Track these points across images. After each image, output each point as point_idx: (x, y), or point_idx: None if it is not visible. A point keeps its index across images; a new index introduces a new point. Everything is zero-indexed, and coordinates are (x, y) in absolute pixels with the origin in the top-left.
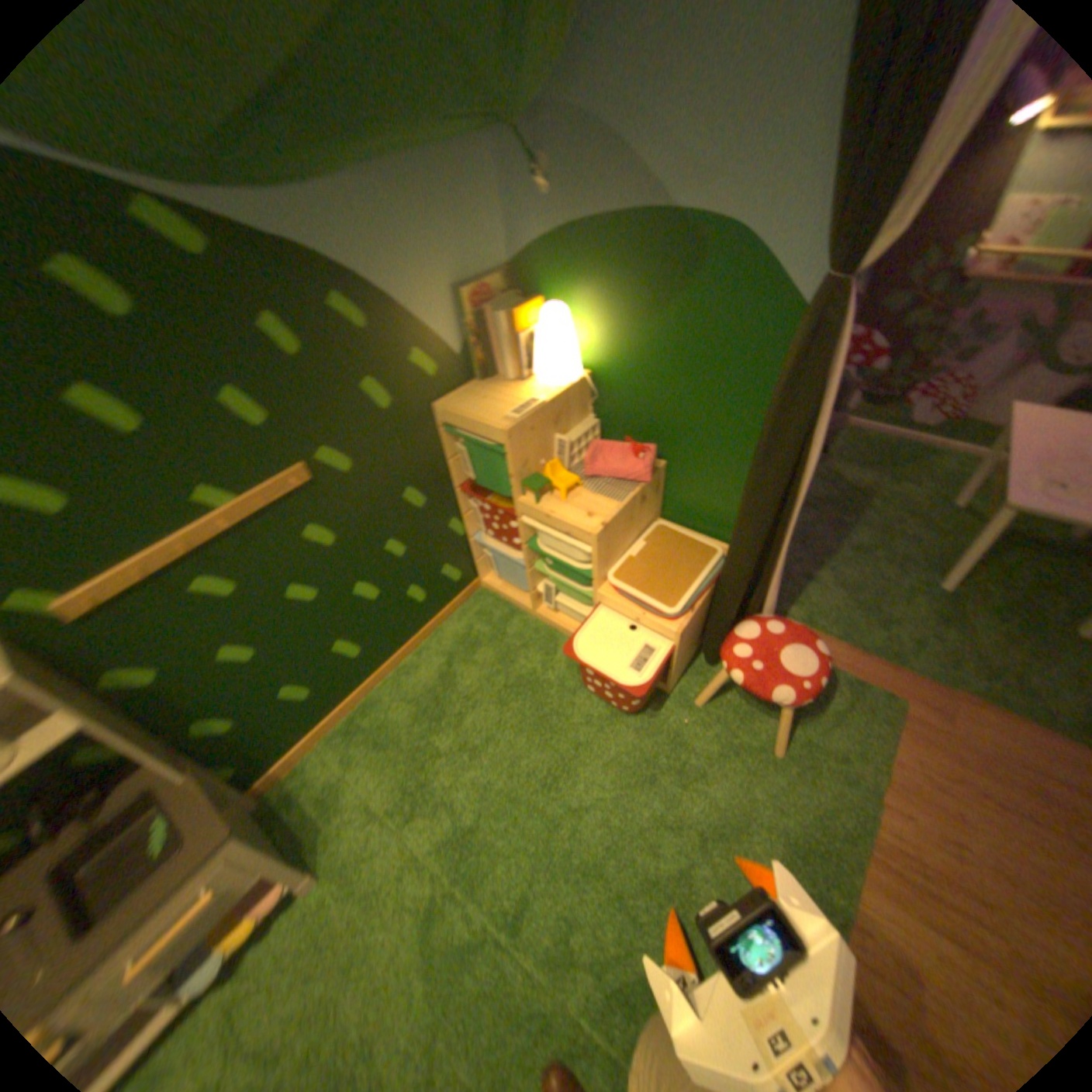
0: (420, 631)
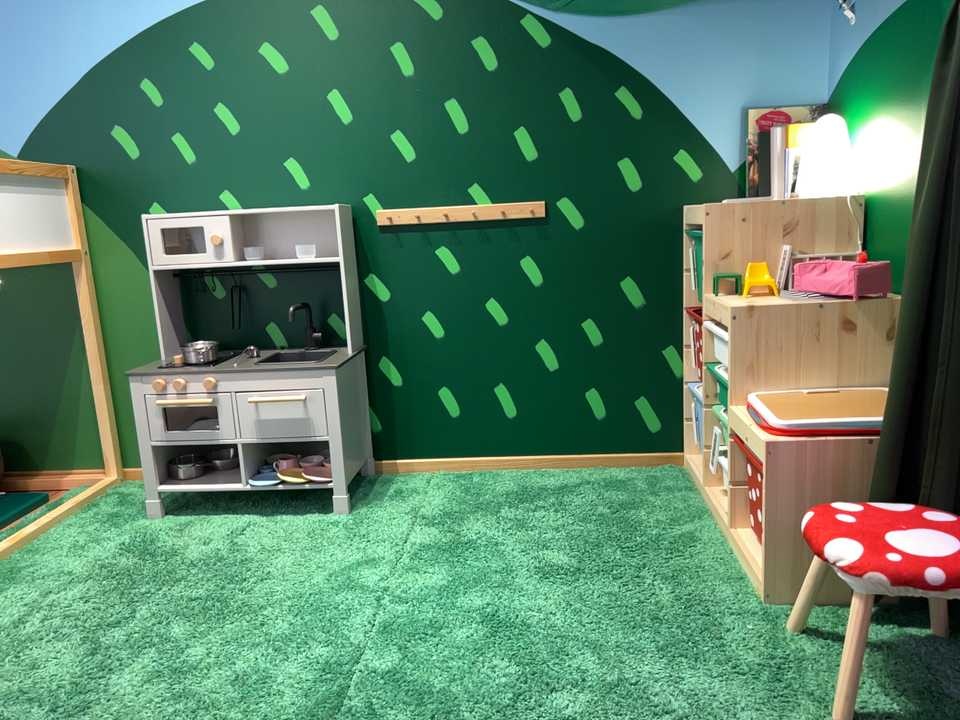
0: (582, 454)
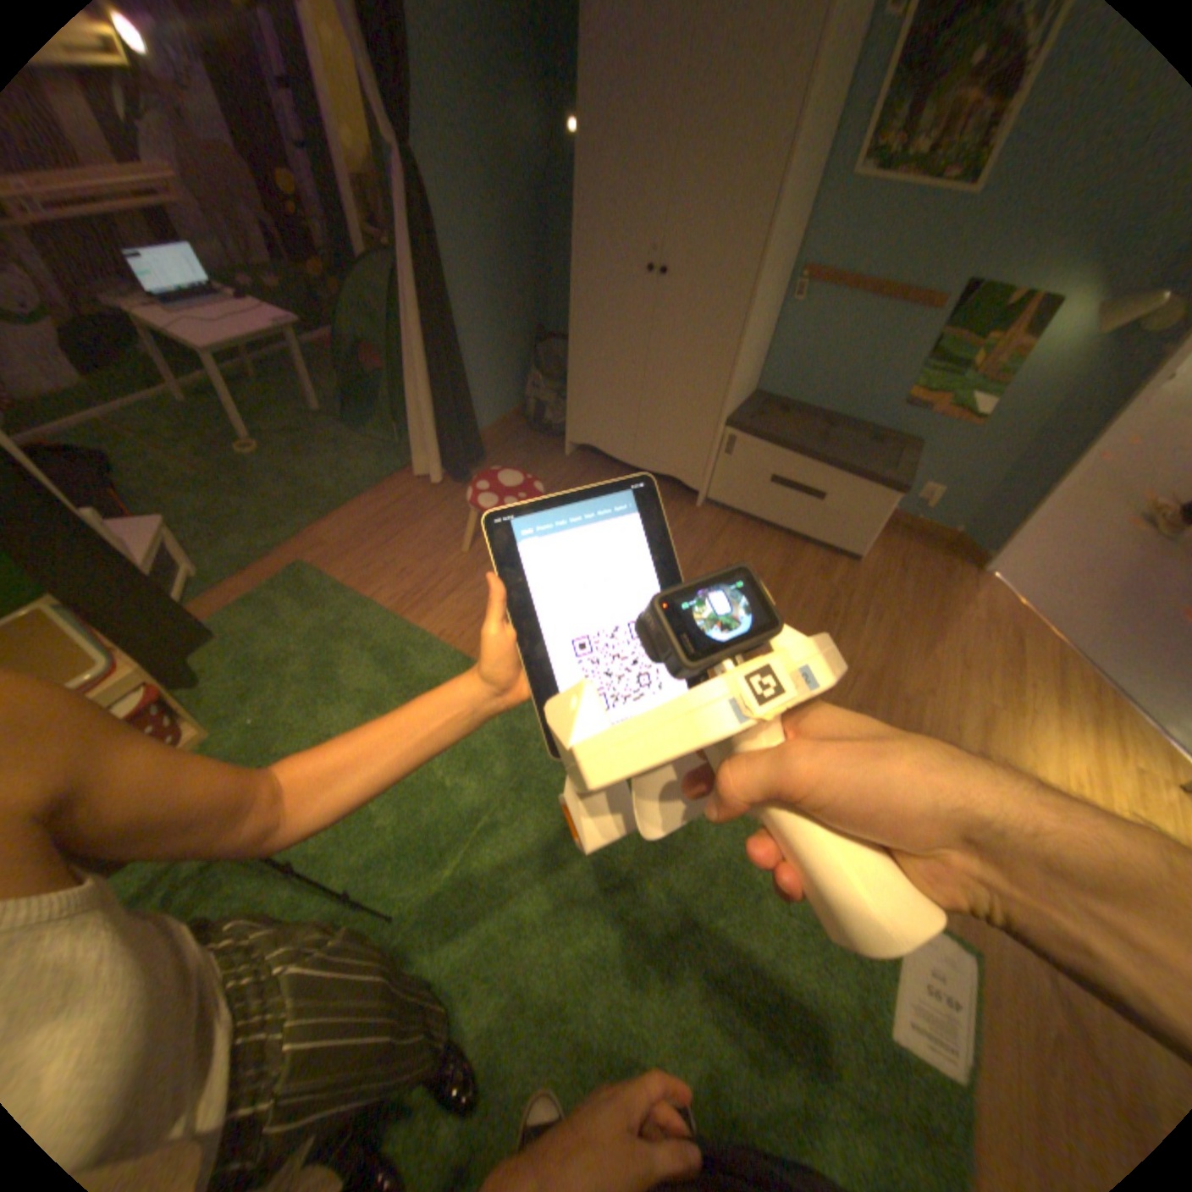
0: None
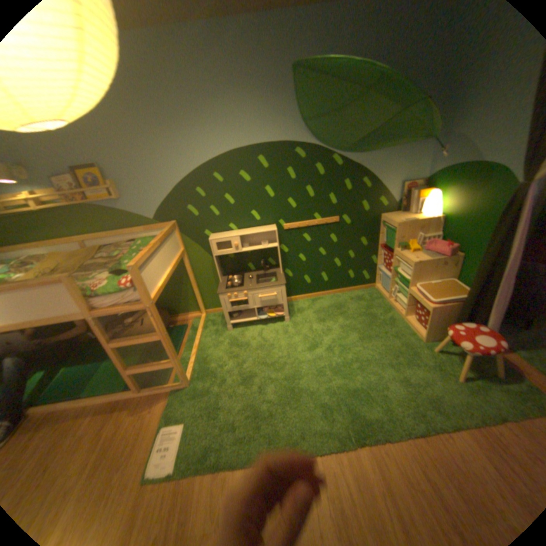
0: (346, 288)
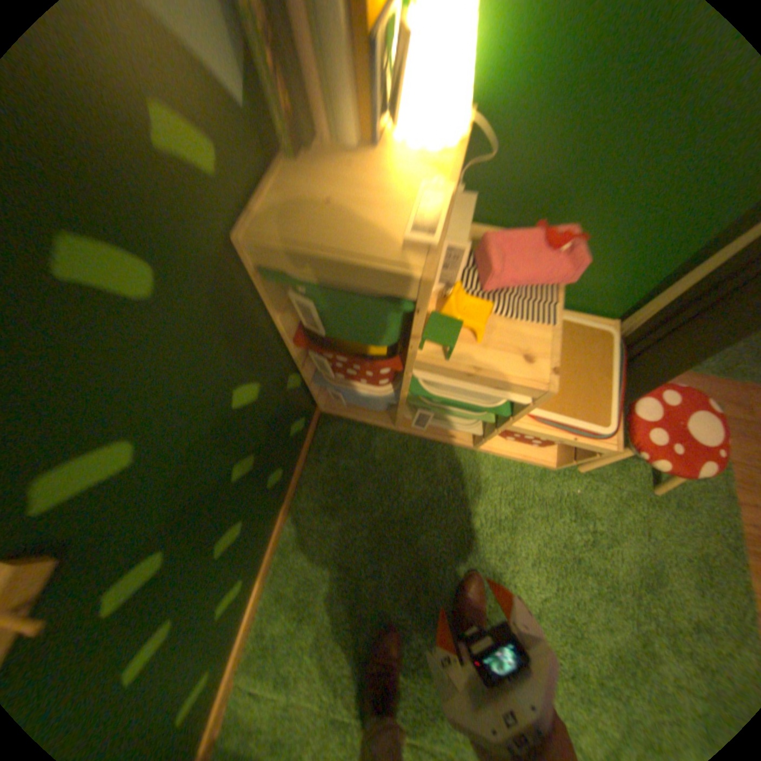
0: (285, 498)
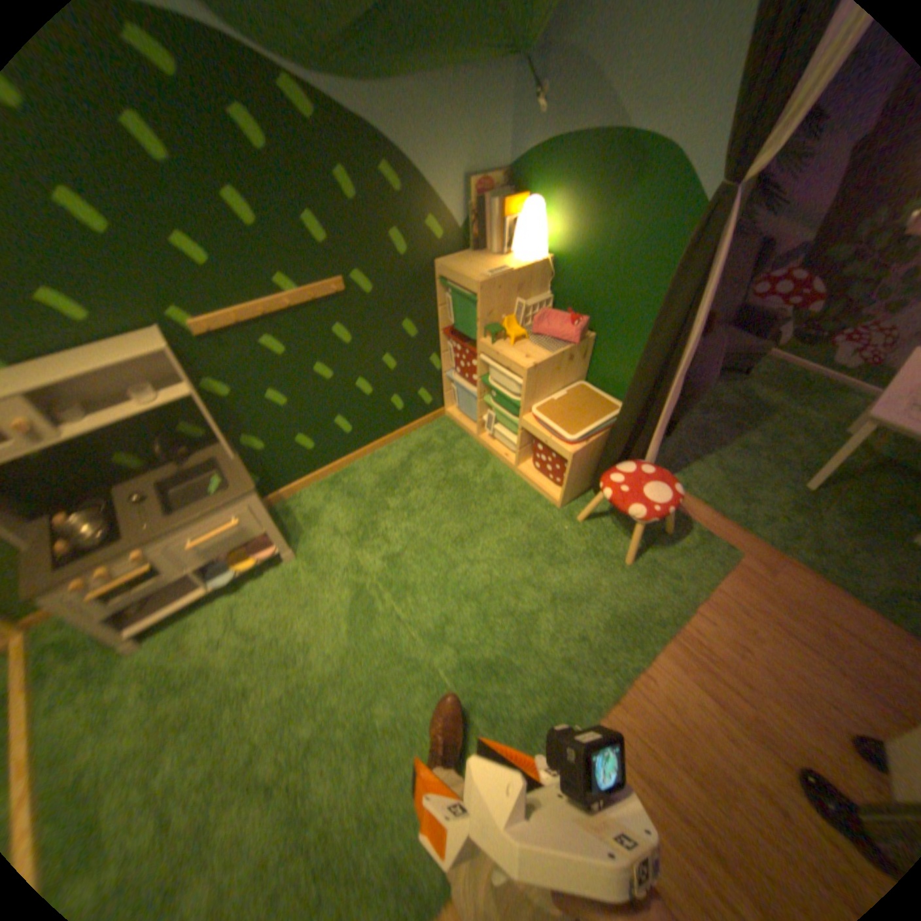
0: (394, 432)
